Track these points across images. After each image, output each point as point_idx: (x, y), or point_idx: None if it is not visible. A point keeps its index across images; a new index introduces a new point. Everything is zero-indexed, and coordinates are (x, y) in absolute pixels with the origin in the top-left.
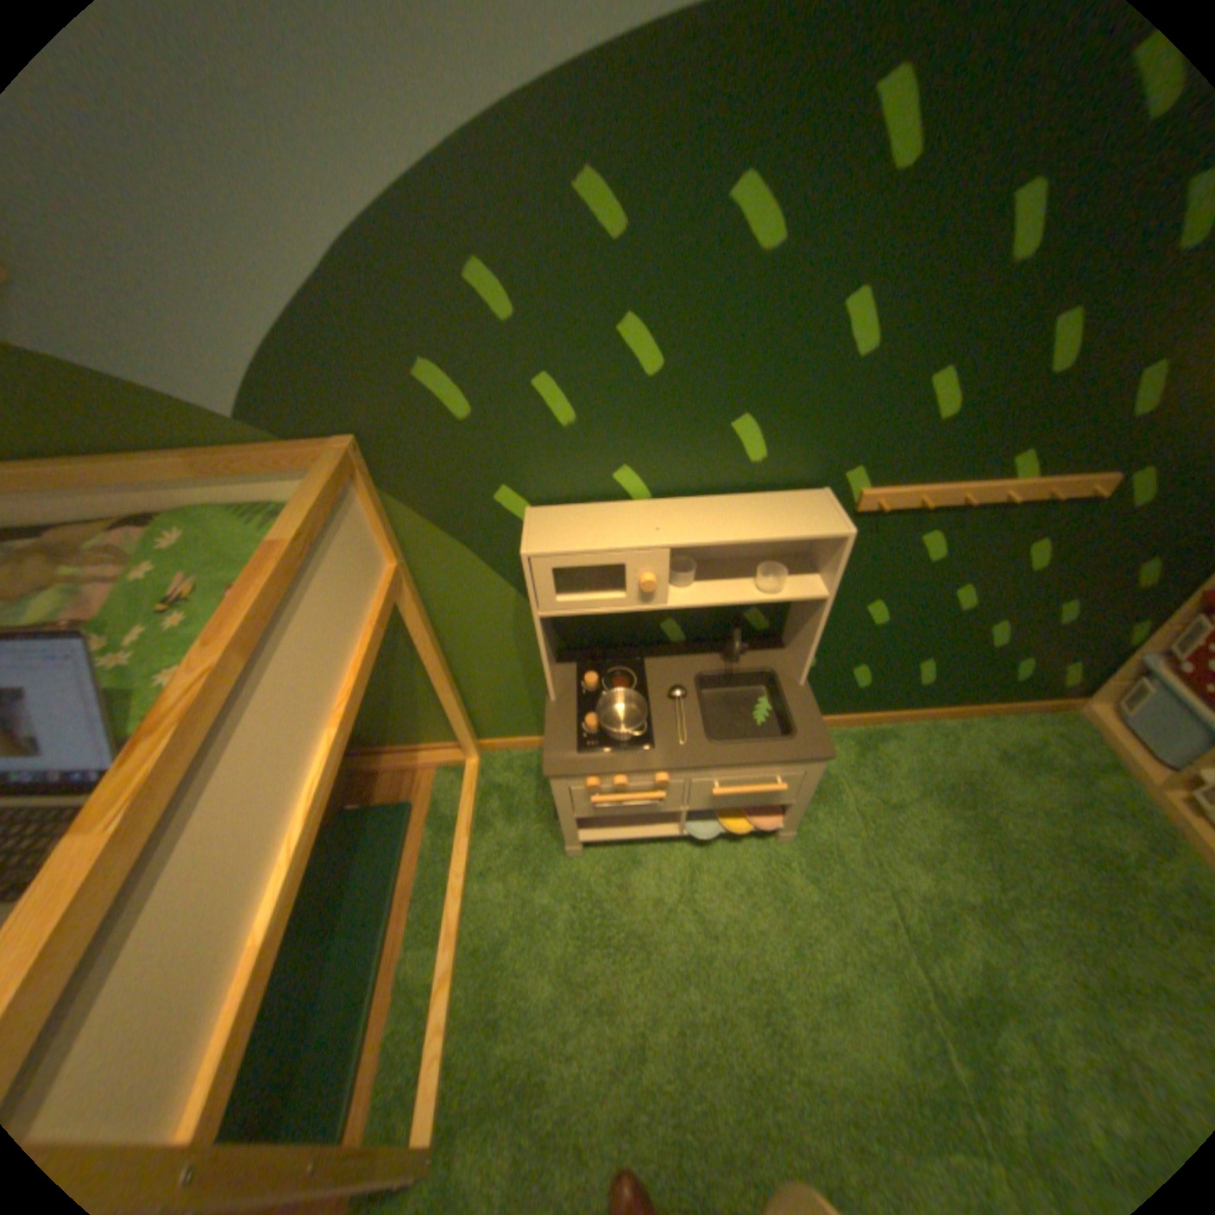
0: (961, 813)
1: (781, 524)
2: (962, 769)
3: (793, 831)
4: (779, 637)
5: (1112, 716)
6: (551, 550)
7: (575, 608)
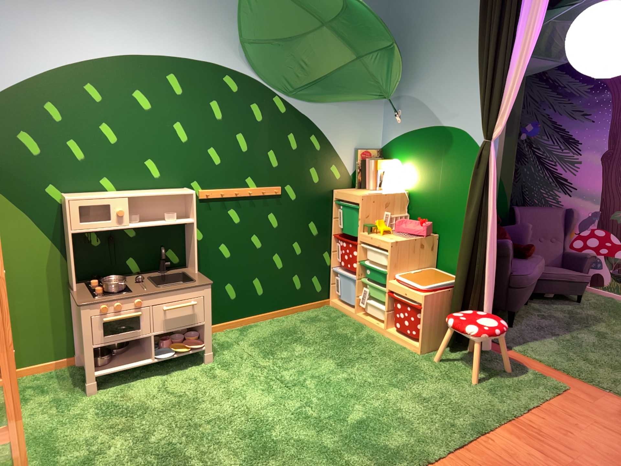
0: (286, 338)
1: (169, 191)
2: (285, 328)
3: (211, 351)
4: (185, 266)
5: (338, 301)
6: (78, 198)
7: (88, 227)
